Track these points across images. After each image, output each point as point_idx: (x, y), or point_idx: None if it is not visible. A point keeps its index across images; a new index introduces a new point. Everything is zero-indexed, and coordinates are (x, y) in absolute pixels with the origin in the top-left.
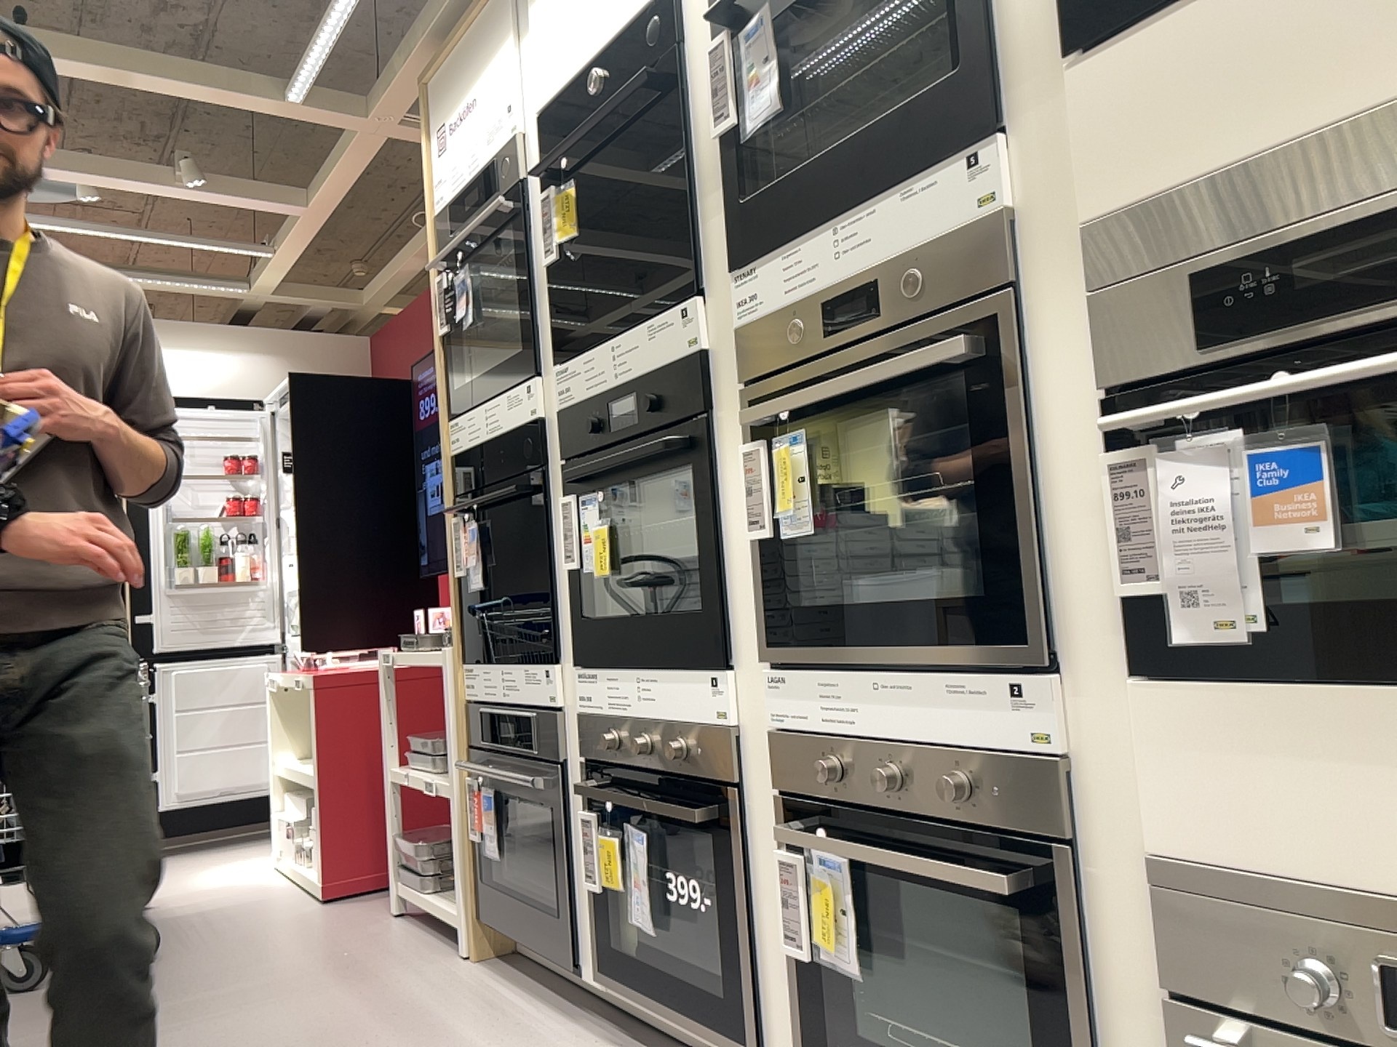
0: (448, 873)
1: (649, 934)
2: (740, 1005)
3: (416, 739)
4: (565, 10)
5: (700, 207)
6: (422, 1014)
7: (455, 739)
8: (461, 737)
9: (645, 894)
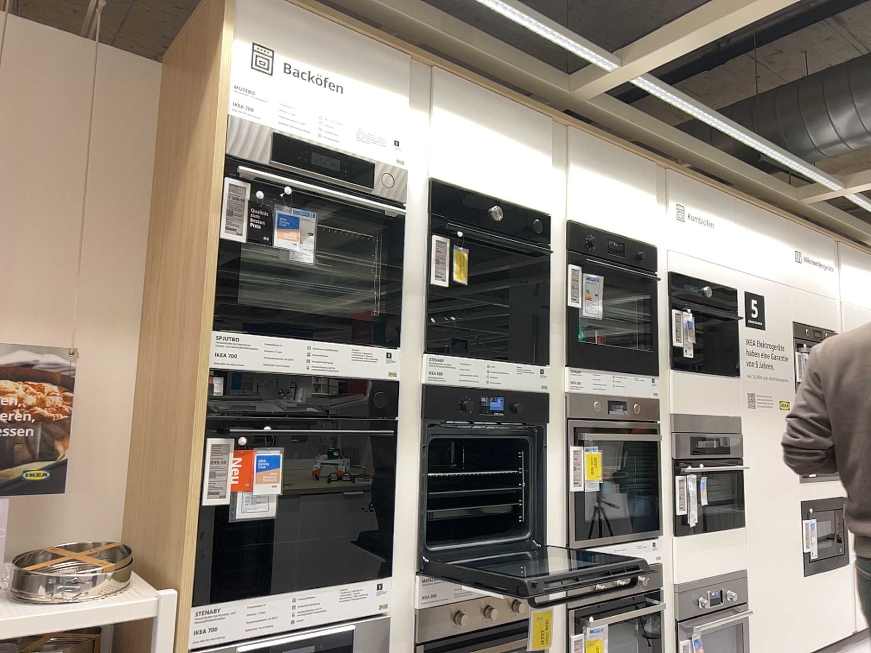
0: None
1: None
2: None
3: None
4: (473, 155)
5: (543, 324)
6: None
7: None
8: None
9: None
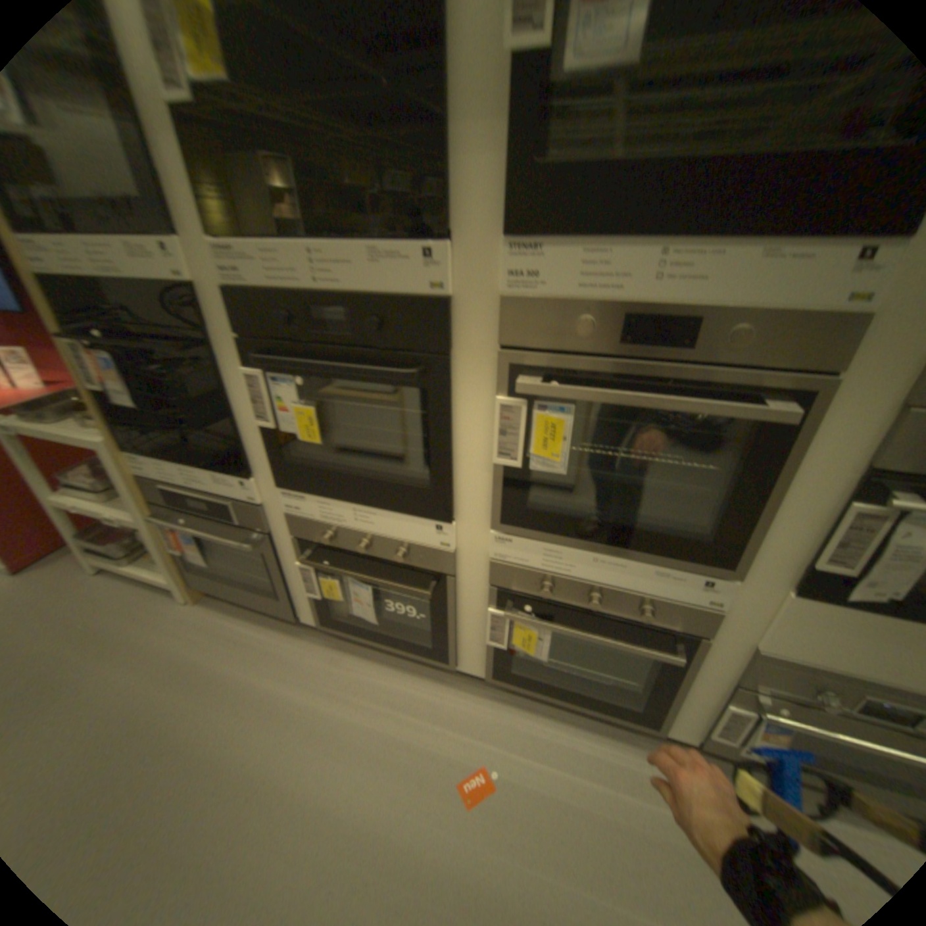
0: (133, 553)
1: (370, 623)
2: (443, 651)
3: (65, 483)
4: None
5: (455, 129)
6: (190, 671)
7: (118, 489)
8: (135, 498)
9: (367, 609)
